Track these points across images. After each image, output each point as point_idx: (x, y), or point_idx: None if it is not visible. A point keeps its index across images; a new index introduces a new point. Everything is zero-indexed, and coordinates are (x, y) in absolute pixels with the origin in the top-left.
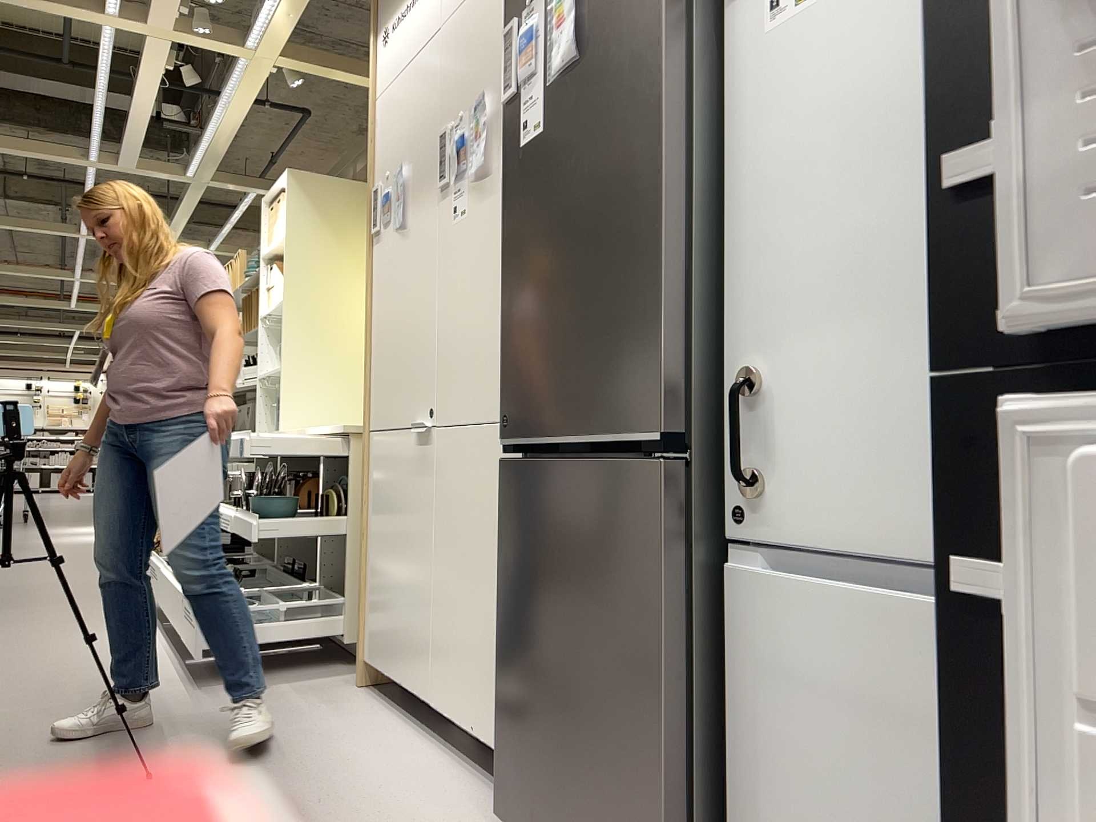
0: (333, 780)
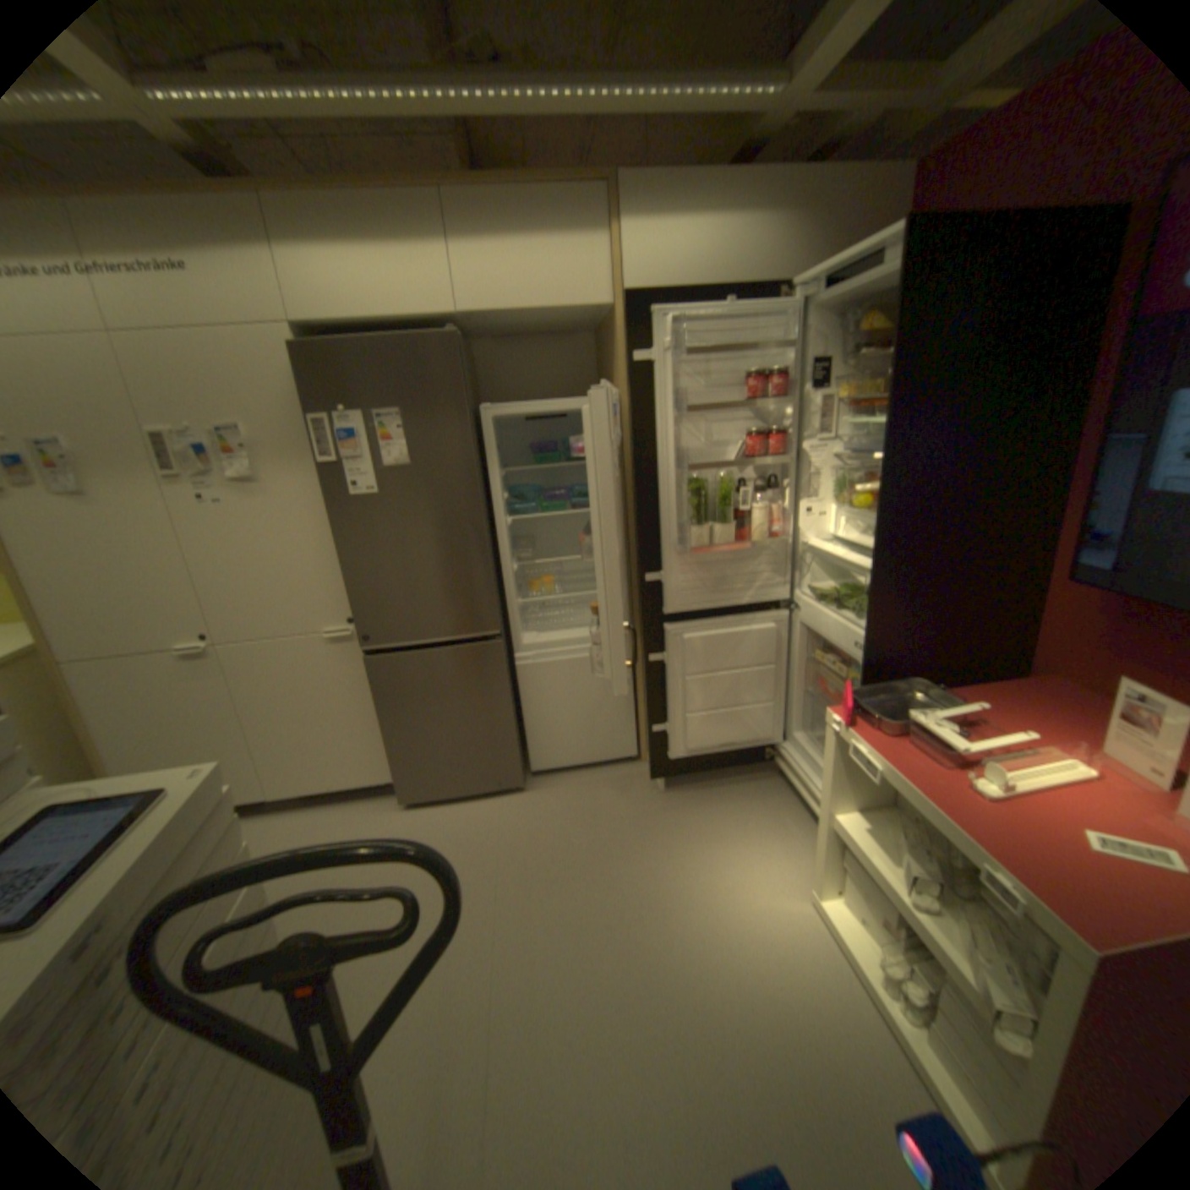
0: None
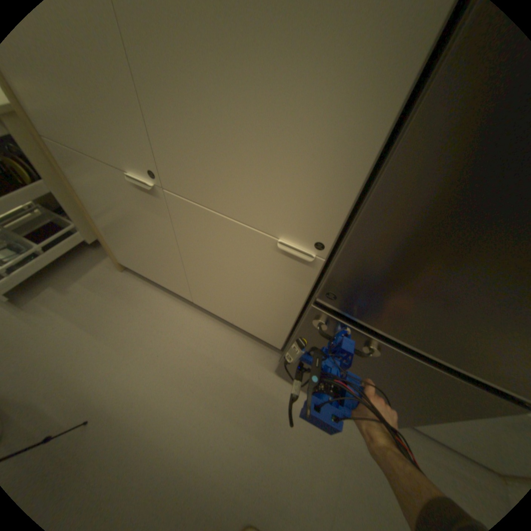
0: (179, 366)
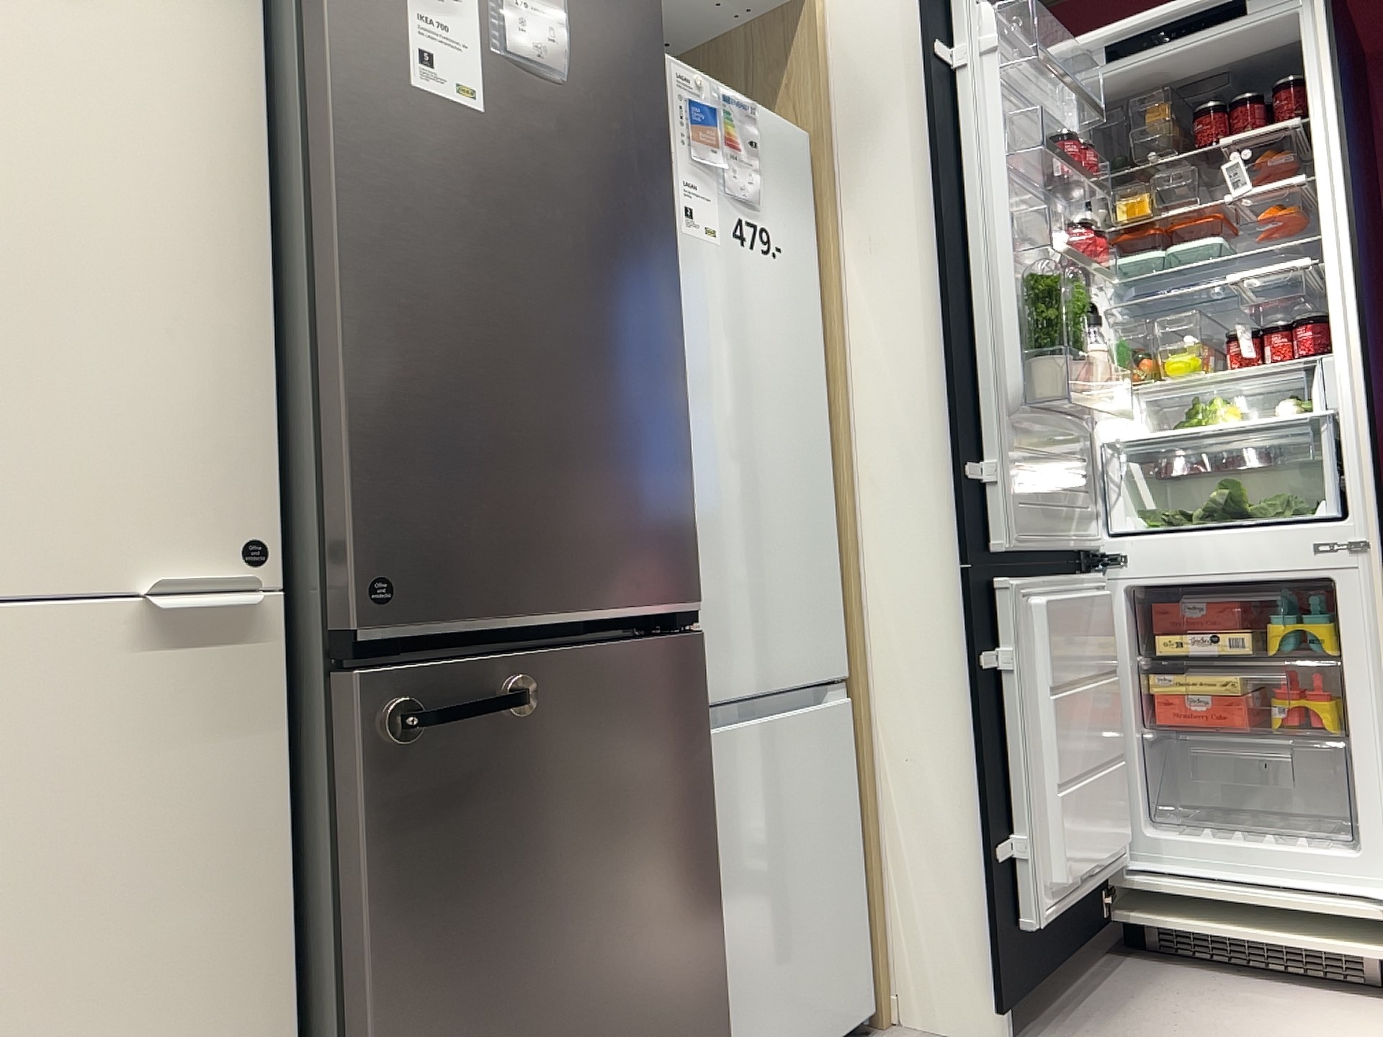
0: None
